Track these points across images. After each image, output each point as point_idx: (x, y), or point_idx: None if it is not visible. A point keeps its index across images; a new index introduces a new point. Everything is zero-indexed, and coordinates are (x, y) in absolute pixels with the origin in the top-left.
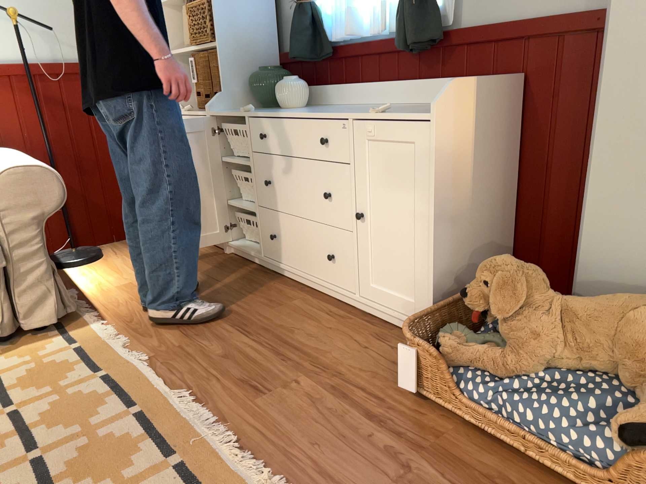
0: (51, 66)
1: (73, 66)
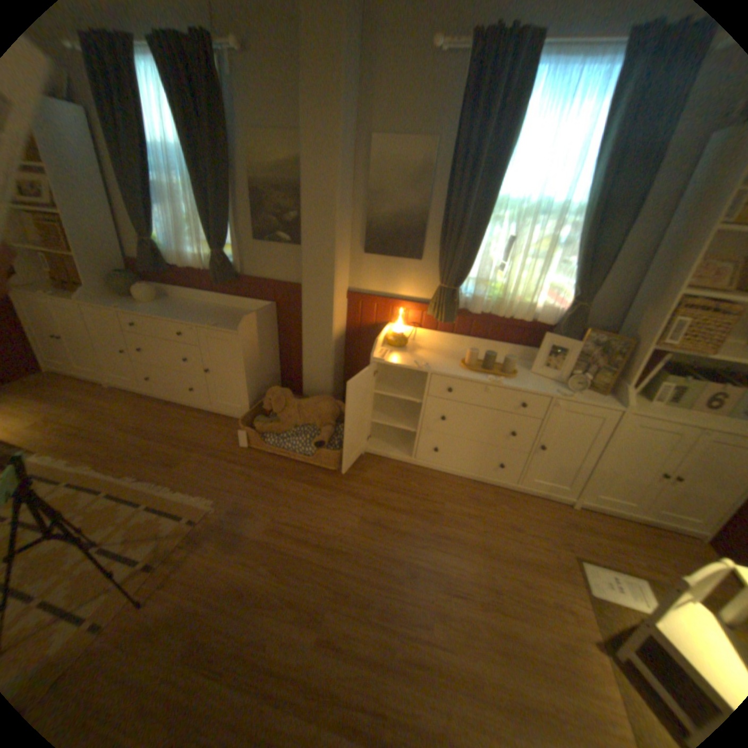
0: None
1: None
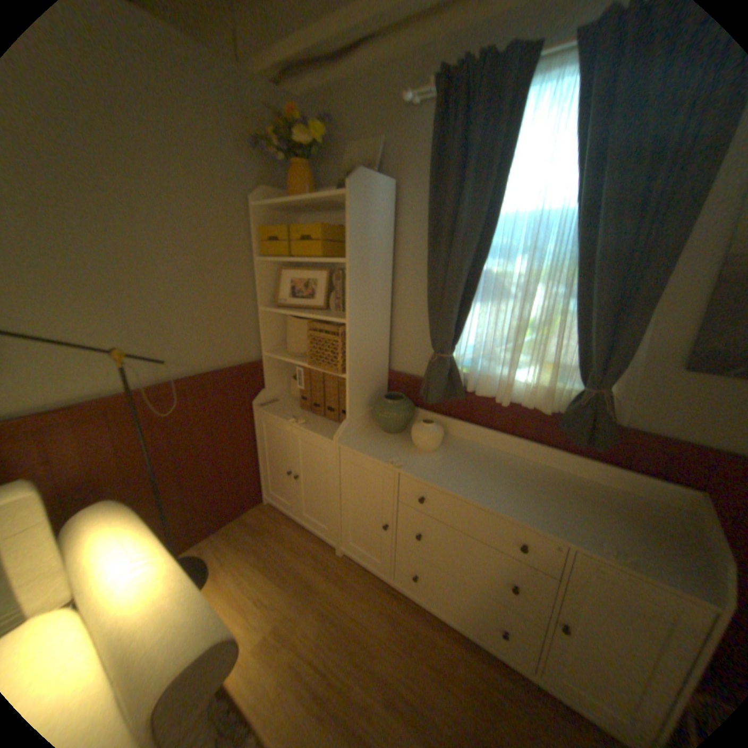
0: (152, 388)
1: (178, 387)
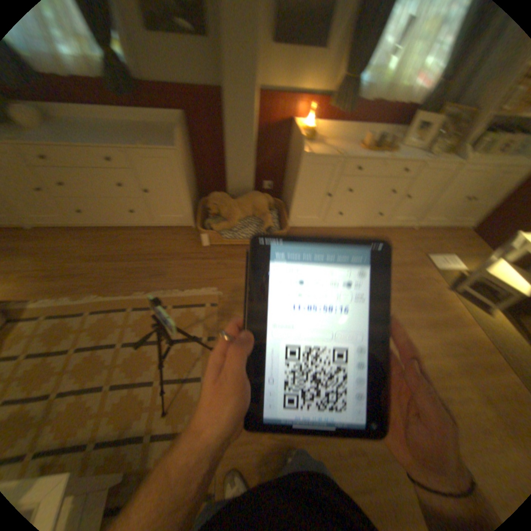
0: None
1: None
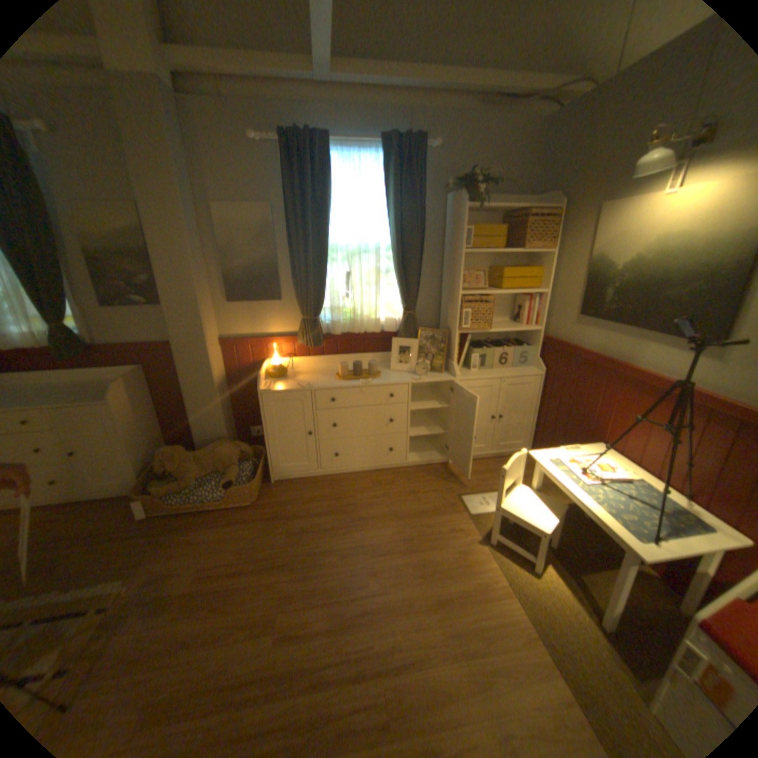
0: None
1: None
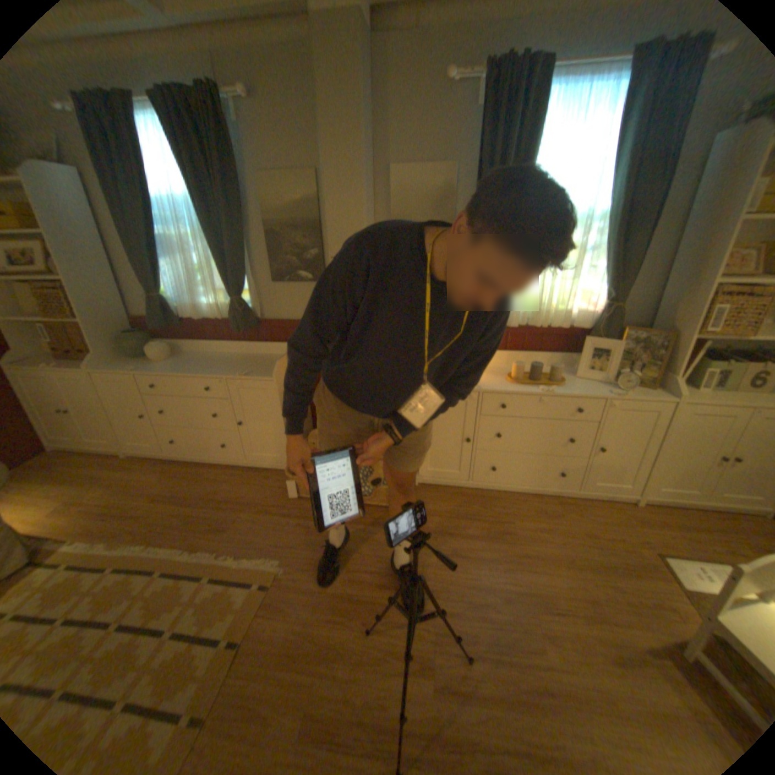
0: None
1: None
